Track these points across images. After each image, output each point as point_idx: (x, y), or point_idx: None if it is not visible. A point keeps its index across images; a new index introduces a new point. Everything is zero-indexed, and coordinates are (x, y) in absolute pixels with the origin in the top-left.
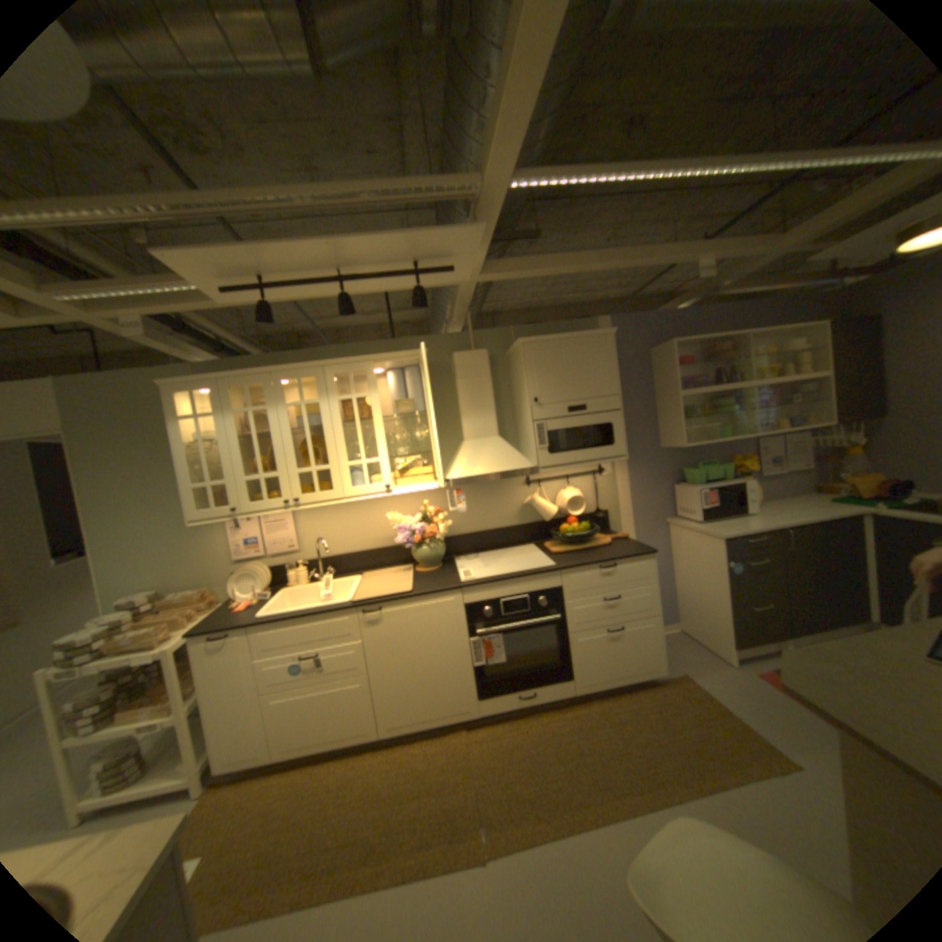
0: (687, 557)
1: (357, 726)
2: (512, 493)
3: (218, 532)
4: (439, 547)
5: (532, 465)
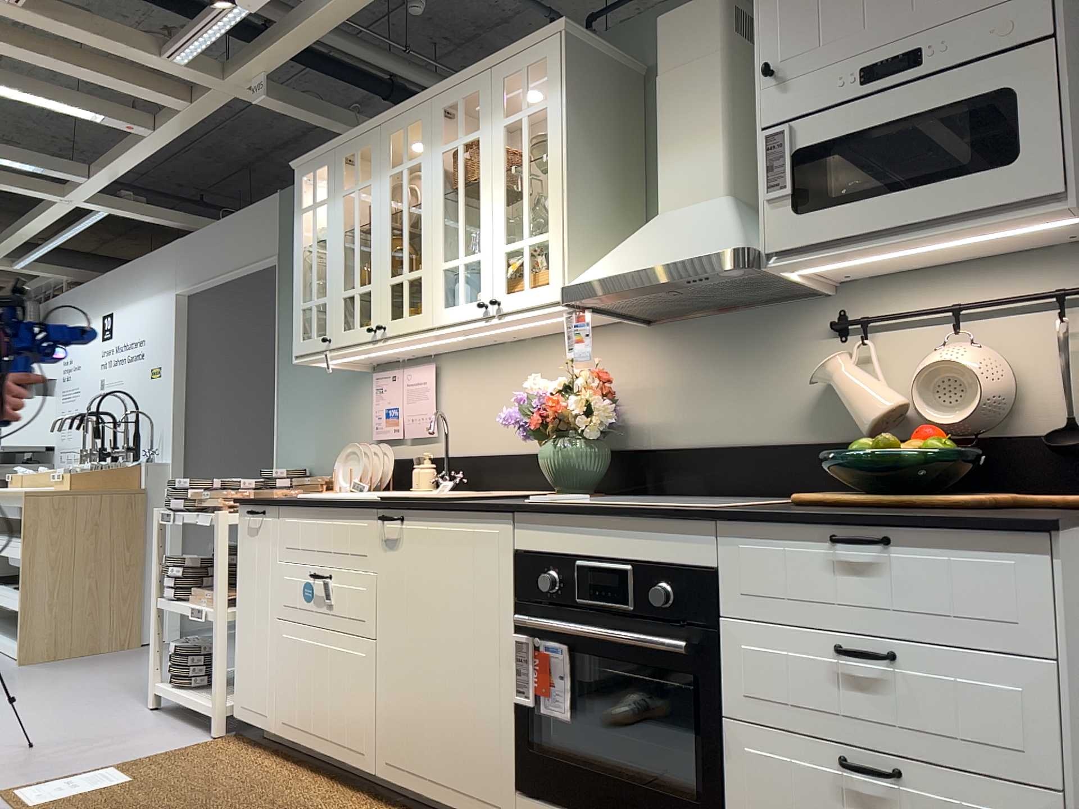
0: None
1: (354, 725)
2: (795, 352)
3: (367, 392)
4: (584, 450)
5: (742, 242)
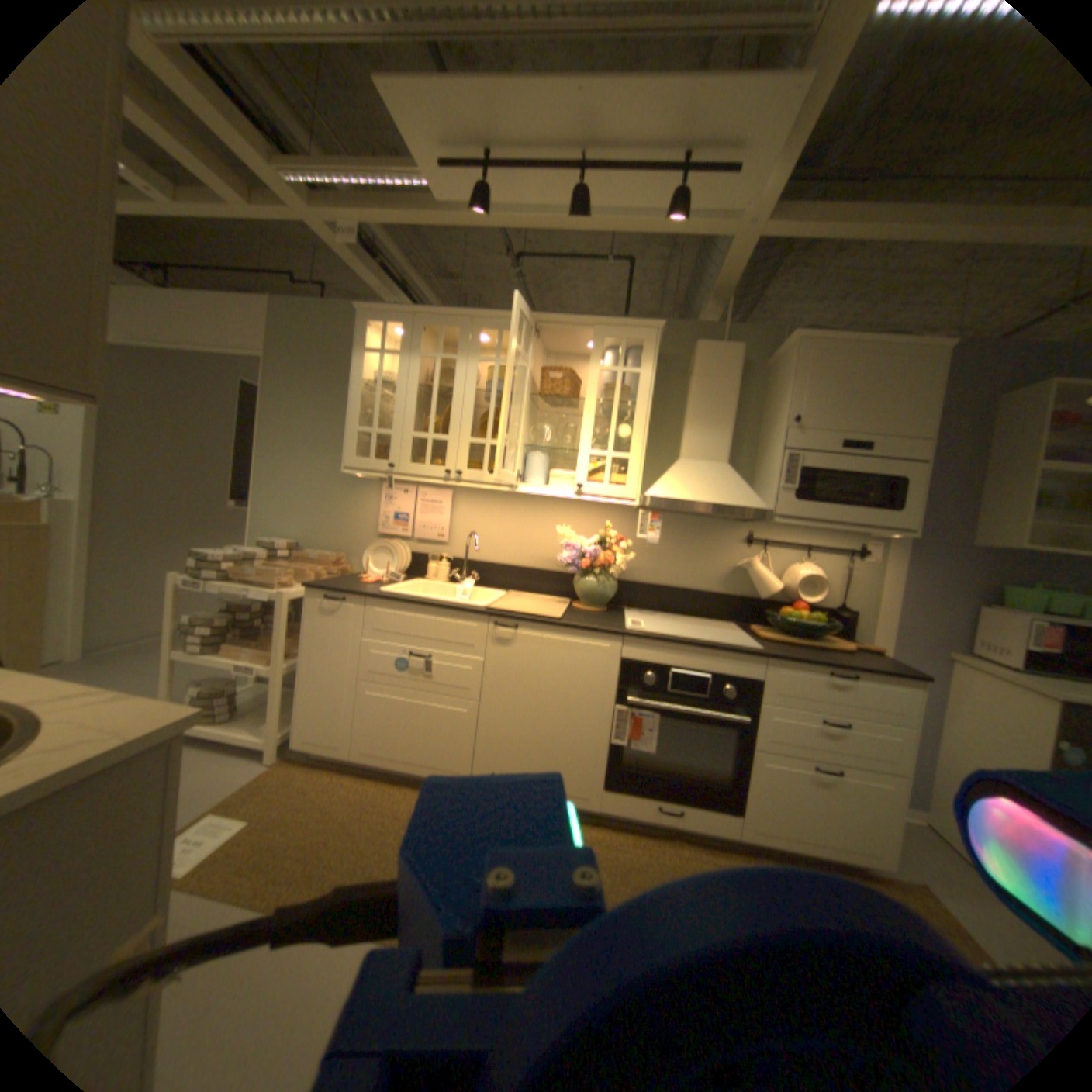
0: (972, 715)
1: (449, 755)
2: (722, 547)
3: (372, 495)
4: (606, 583)
5: (764, 505)
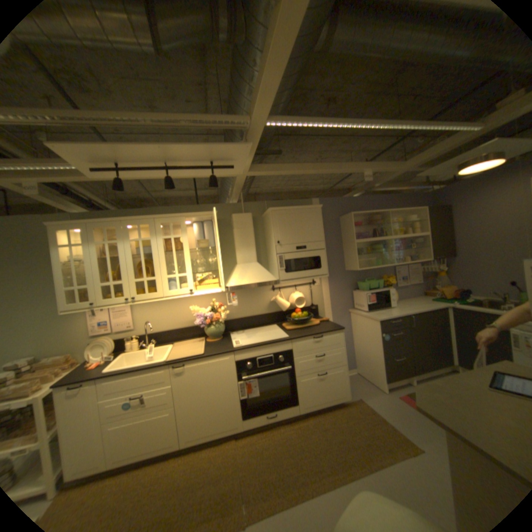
0: (360, 331)
1: (165, 441)
2: (264, 295)
3: (80, 317)
4: (220, 327)
5: (275, 278)
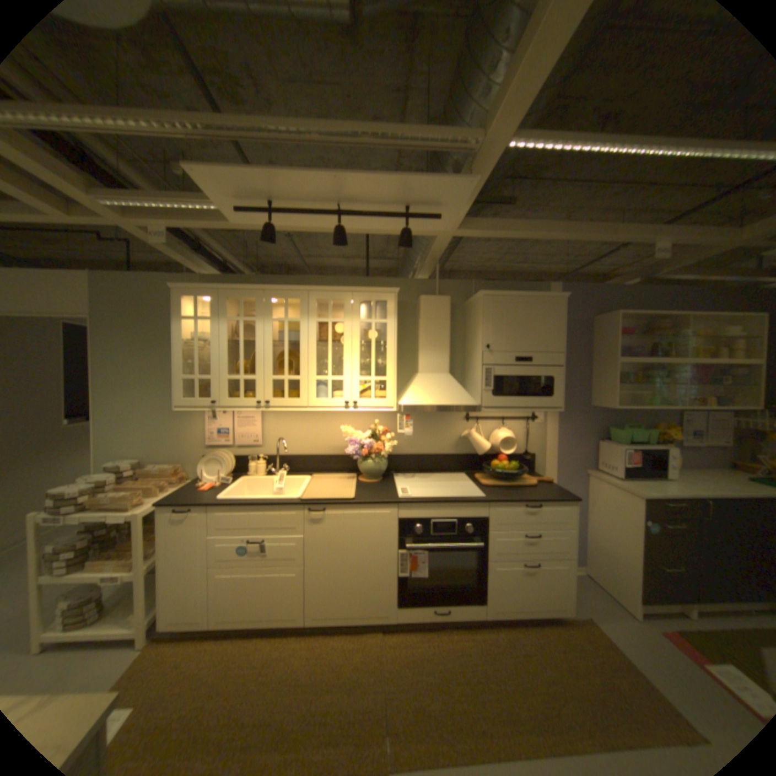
0: (604, 508)
1: (287, 610)
2: (452, 425)
3: (198, 418)
4: (381, 462)
5: (476, 403)
